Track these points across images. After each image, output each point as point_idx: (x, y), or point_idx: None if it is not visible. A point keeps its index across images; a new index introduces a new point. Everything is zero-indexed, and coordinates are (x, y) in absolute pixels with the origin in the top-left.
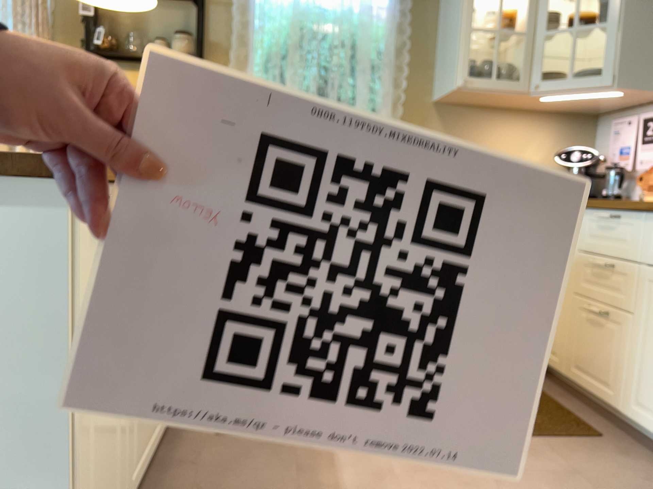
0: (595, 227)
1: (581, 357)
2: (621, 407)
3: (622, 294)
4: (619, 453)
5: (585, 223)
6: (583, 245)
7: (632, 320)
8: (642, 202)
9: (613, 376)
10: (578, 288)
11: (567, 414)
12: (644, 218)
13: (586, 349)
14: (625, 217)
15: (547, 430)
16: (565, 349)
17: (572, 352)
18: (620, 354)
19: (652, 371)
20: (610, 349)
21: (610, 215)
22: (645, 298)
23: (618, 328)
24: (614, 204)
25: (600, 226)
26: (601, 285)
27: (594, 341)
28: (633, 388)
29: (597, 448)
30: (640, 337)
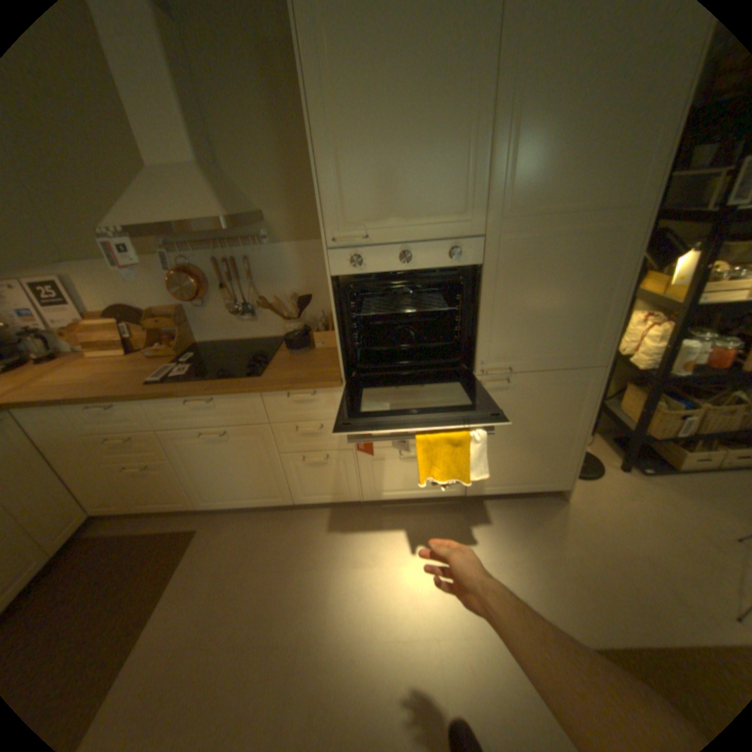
0: (85, 417)
1: (136, 498)
2: (190, 507)
3: (148, 452)
4: (210, 532)
5: (70, 416)
6: (80, 431)
7: (167, 464)
8: (122, 390)
9: (173, 496)
10: (99, 461)
11: (158, 537)
12: (135, 403)
13: (137, 492)
14: (115, 405)
15: (165, 565)
16: (116, 499)
17: (125, 499)
18: (170, 483)
19: (201, 482)
20: (160, 484)
21: (101, 409)
22: (169, 449)
23: (159, 471)
24: (98, 400)
25: (90, 415)
26: (123, 452)
27: (142, 485)
28: (193, 495)
29: (199, 542)
30: (180, 470)
